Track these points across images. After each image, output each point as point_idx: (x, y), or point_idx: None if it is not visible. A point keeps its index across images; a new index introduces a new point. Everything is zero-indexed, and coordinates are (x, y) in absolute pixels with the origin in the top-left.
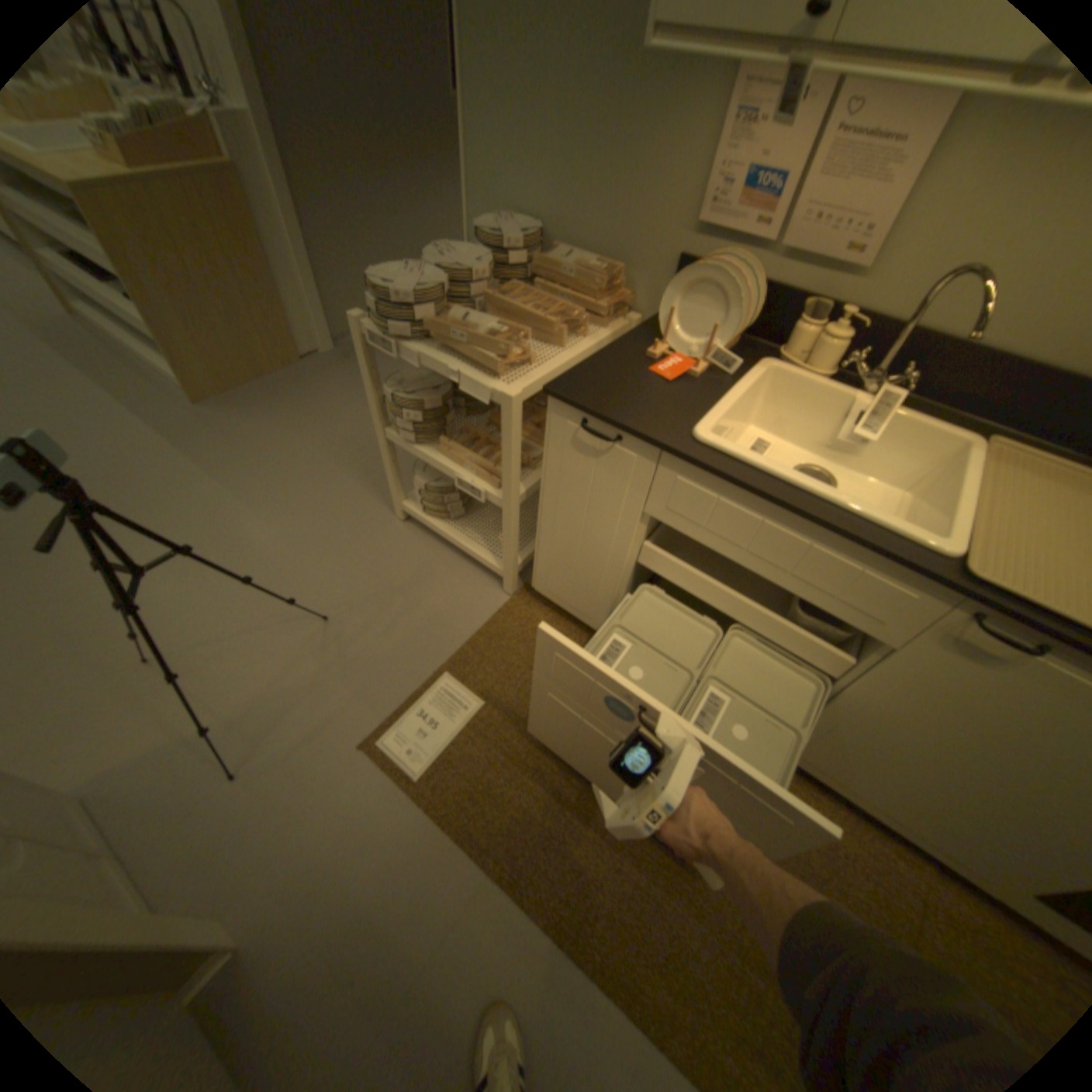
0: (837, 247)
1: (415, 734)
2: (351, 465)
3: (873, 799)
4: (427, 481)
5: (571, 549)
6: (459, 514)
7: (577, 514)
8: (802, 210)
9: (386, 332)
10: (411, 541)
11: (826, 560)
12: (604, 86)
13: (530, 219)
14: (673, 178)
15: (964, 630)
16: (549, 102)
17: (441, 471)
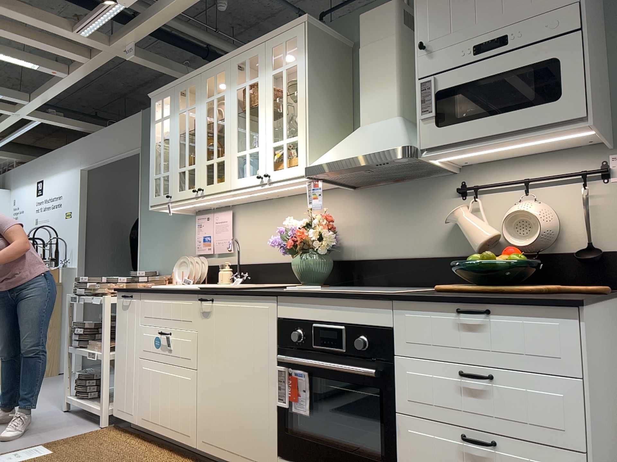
0: (224, 249)
1: (4, 459)
2: (54, 398)
3: (226, 444)
4: (82, 374)
5: (124, 366)
6: (96, 399)
7: (124, 342)
8: (214, 243)
9: (78, 295)
10: (63, 416)
11: (175, 306)
12: (172, 229)
13: (155, 271)
14: (189, 246)
15: (201, 307)
16: (160, 237)
17: (92, 372)
